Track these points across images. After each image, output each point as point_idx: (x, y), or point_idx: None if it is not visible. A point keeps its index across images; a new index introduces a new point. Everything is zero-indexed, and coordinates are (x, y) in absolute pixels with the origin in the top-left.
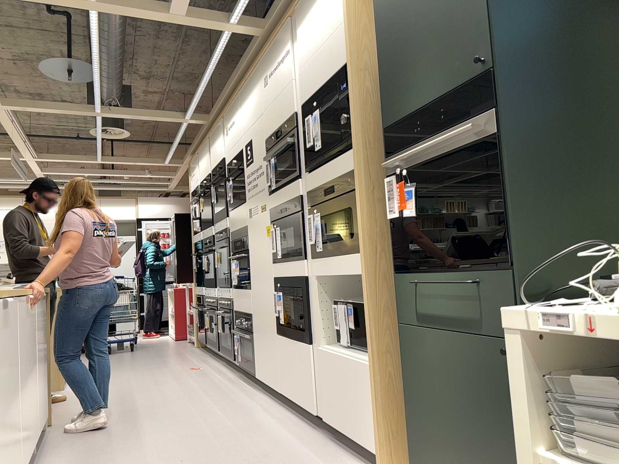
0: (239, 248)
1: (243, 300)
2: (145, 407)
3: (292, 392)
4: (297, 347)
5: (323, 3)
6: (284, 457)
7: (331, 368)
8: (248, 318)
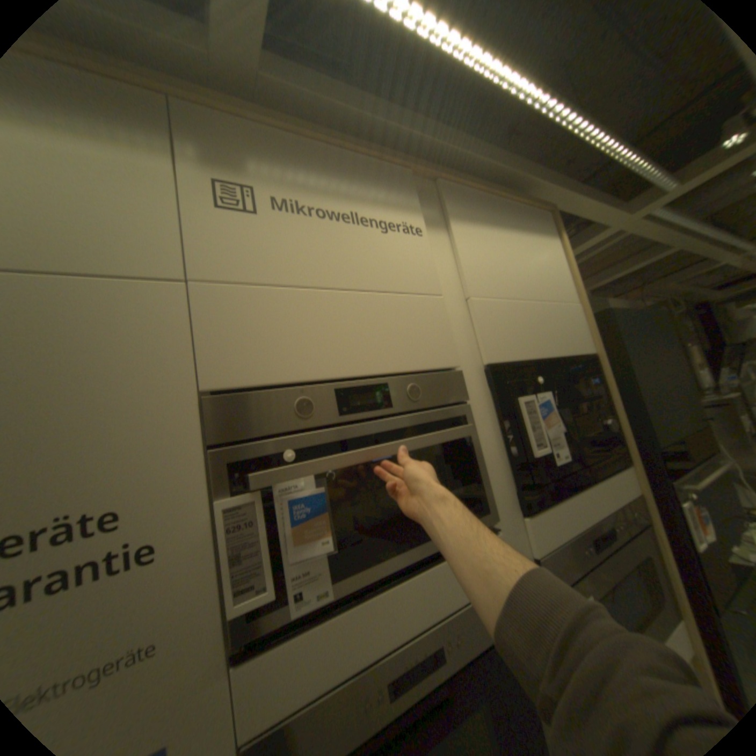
0: None
1: None
2: None
3: None
4: None
5: (527, 244)
6: None
7: None
8: None
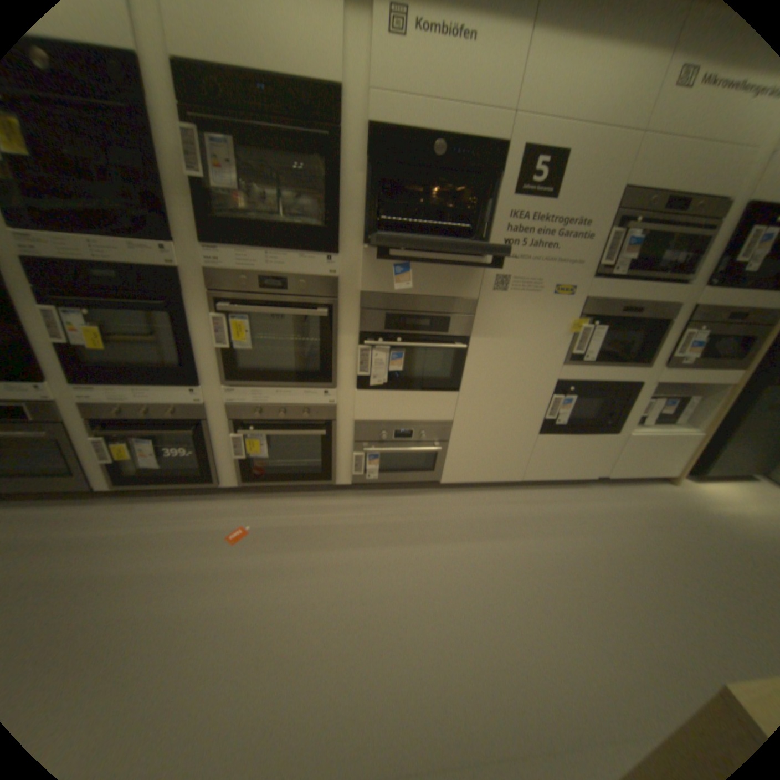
0: (422, 330)
1: (415, 406)
2: (473, 628)
3: (554, 474)
4: (586, 439)
5: None
6: (647, 518)
7: (645, 445)
8: (433, 426)
